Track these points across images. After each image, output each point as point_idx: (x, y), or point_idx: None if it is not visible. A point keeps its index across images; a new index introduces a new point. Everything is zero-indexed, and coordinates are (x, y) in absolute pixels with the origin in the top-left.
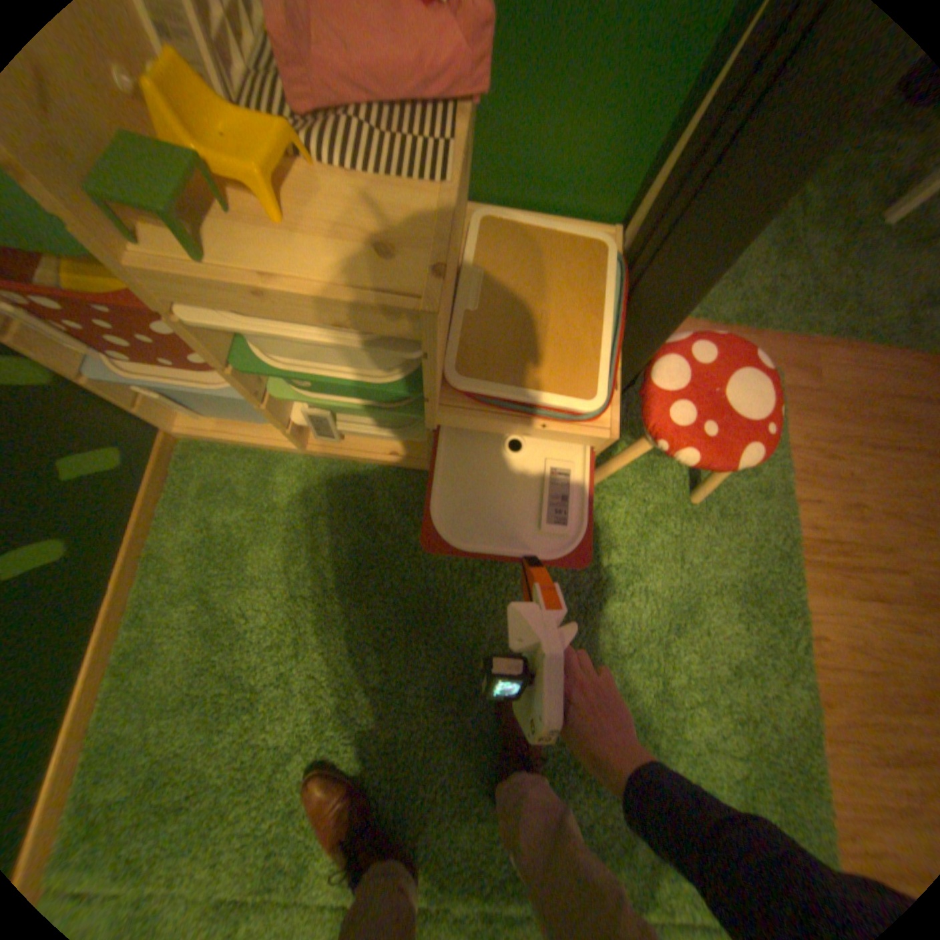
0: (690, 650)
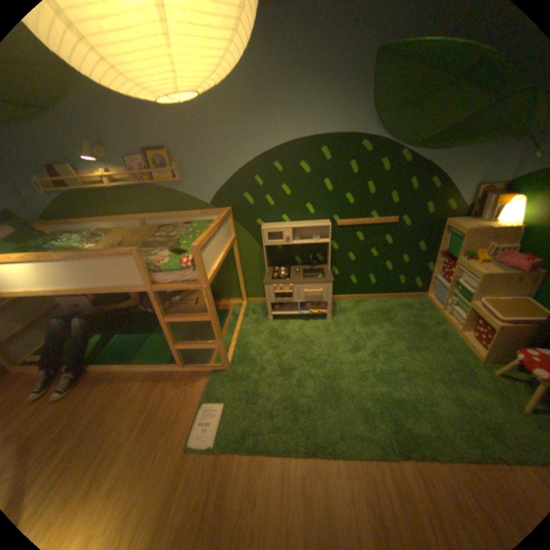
0: (461, 407)
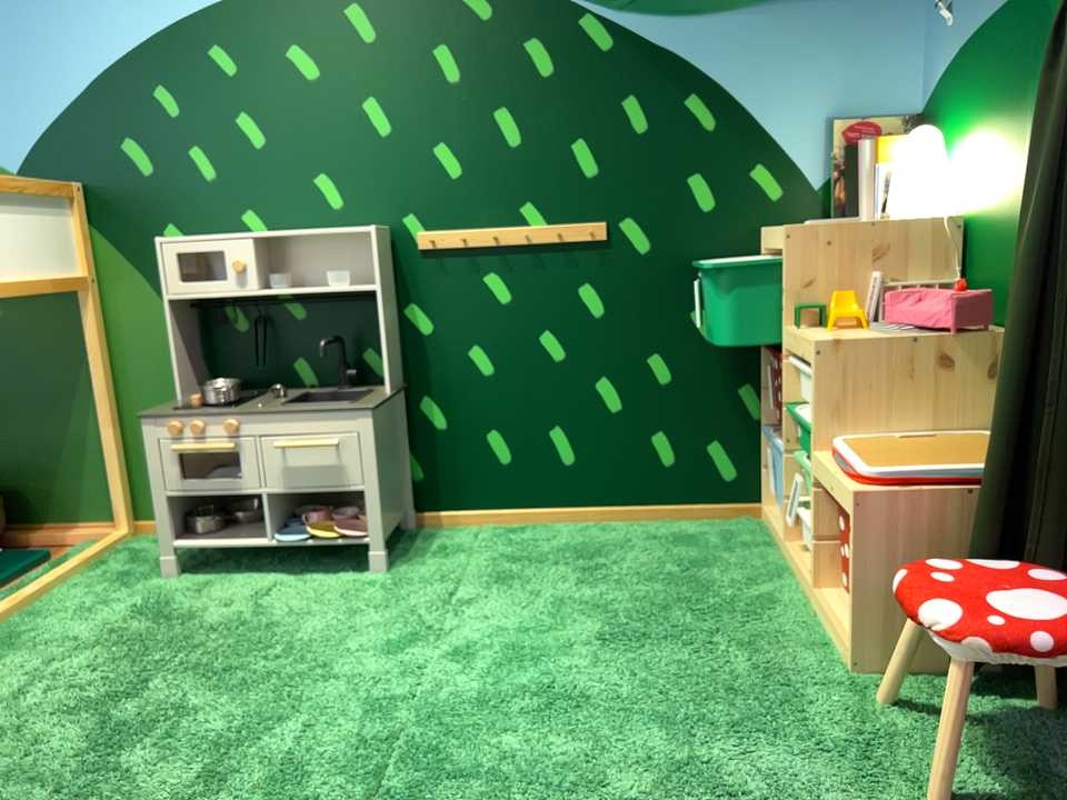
0: (695, 795)
